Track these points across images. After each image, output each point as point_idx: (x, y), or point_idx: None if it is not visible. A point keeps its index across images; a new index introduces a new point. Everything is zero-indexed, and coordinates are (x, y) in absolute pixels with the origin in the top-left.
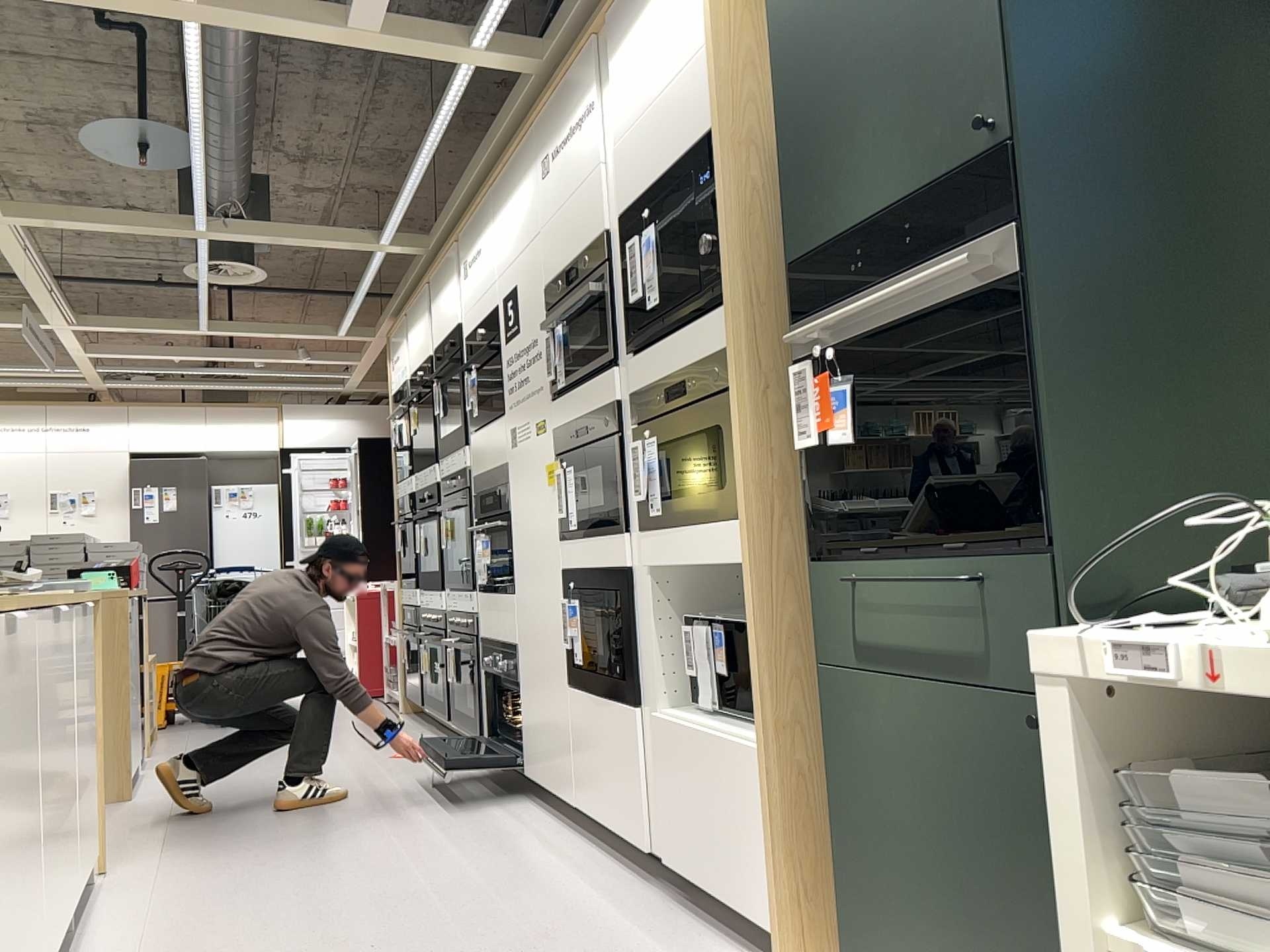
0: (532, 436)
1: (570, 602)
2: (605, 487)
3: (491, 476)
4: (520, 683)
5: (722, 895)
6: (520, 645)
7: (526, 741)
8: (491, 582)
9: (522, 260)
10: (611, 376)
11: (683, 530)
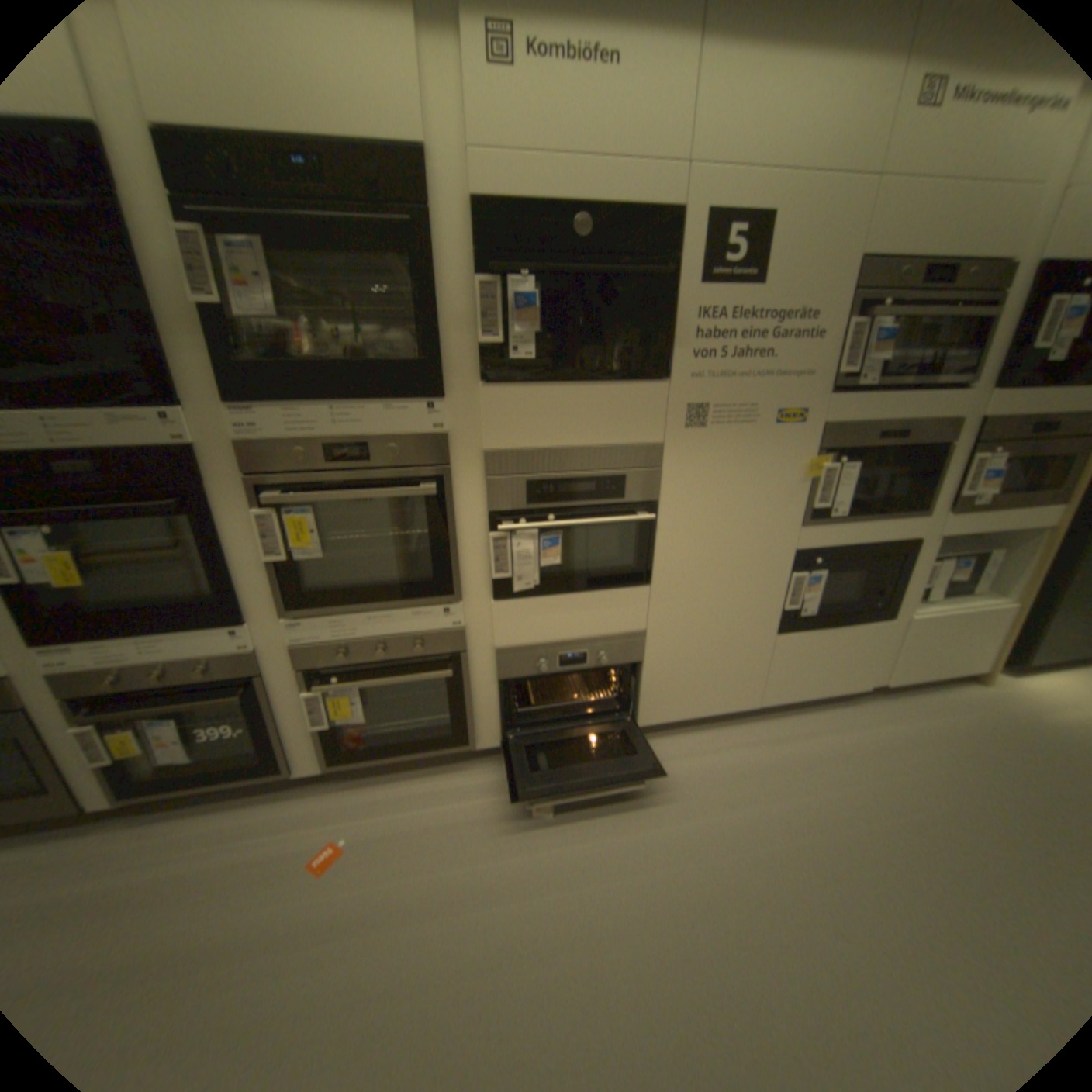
0: (765, 421)
1: (810, 572)
2: (905, 481)
3: (592, 455)
4: (646, 660)
5: (946, 677)
6: (656, 628)
7: (631, 703)
8: (560, 581)
9: (809, 183)
10: (964, 396)
11: (1002, 511)
